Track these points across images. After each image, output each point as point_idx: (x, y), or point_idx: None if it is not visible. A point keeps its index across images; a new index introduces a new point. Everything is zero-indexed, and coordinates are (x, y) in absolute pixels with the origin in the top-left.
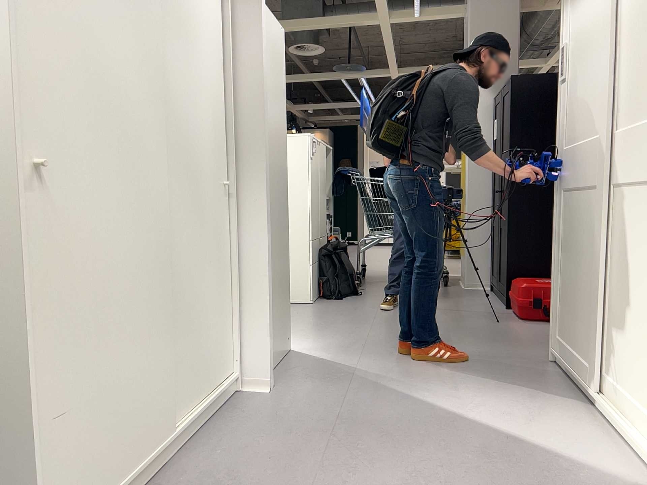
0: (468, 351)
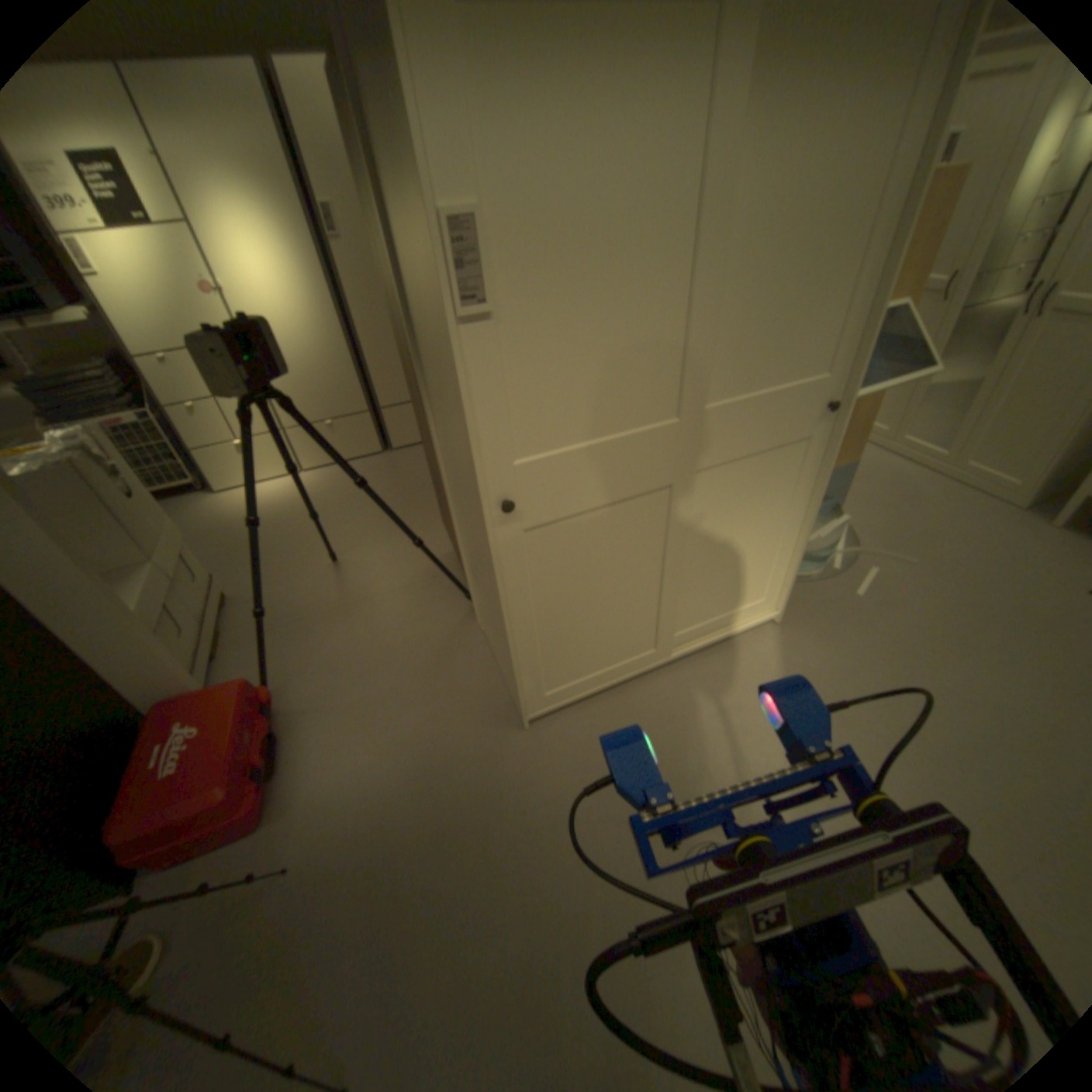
0: (544, 849)
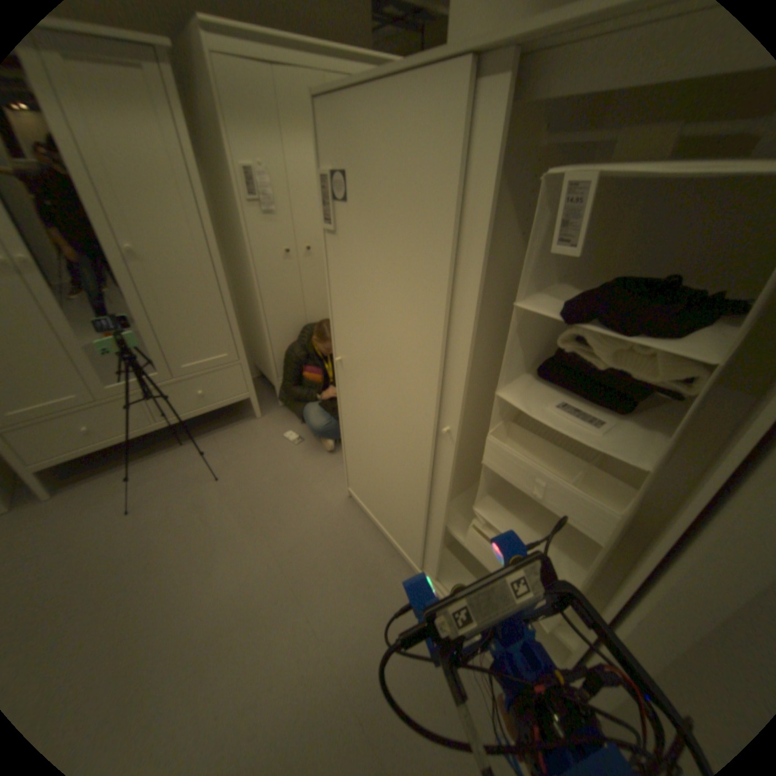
0: None
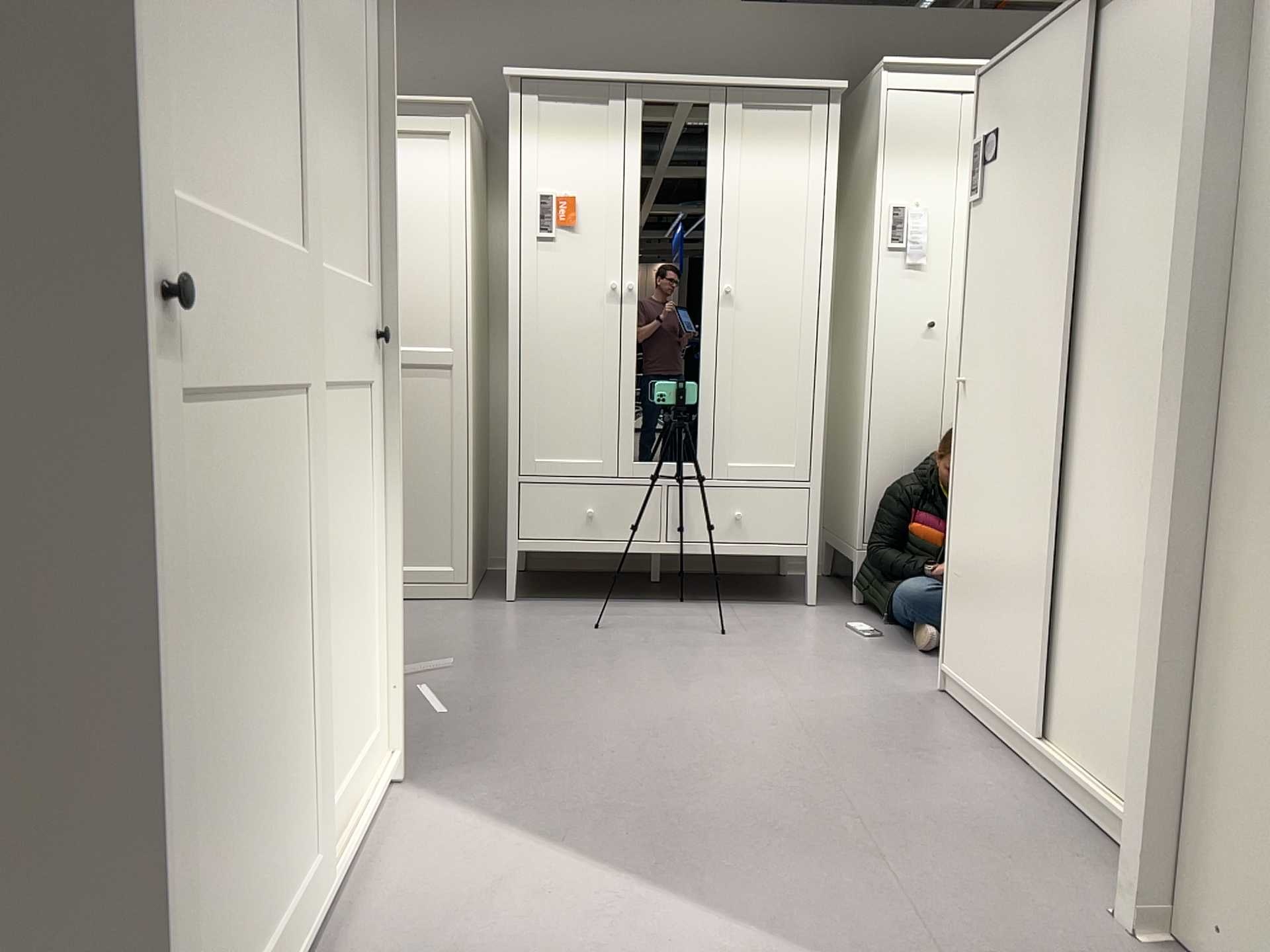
0: None
